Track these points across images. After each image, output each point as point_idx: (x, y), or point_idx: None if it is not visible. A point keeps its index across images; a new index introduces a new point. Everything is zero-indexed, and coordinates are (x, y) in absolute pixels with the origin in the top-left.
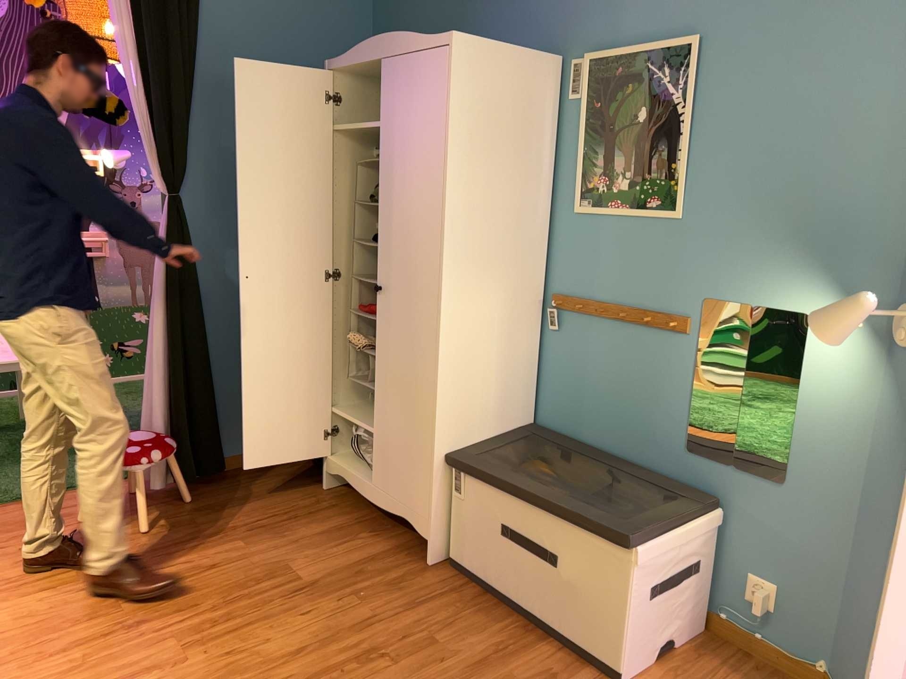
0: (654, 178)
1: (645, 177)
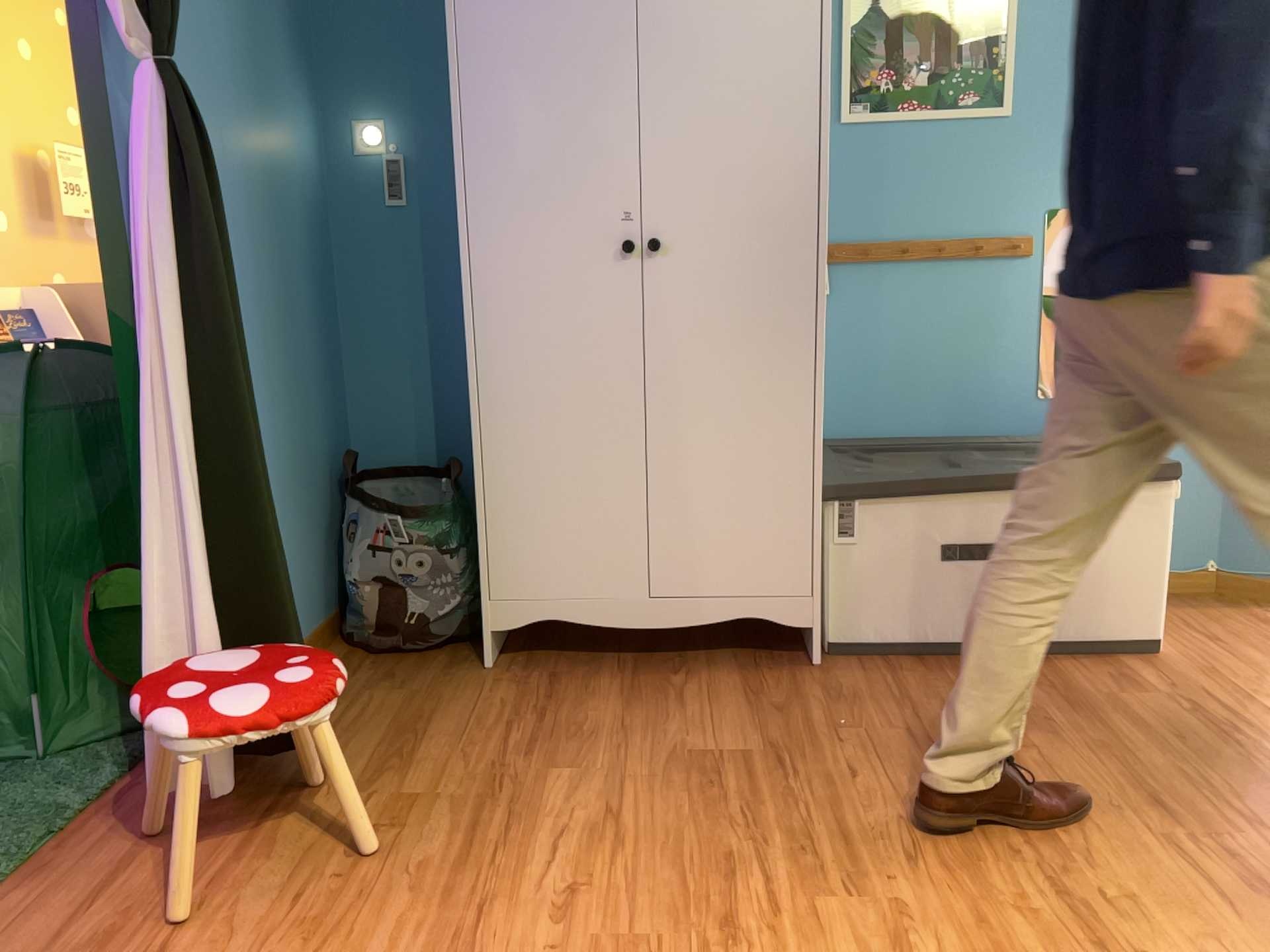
0: (968, 67)
1: (953, 68)
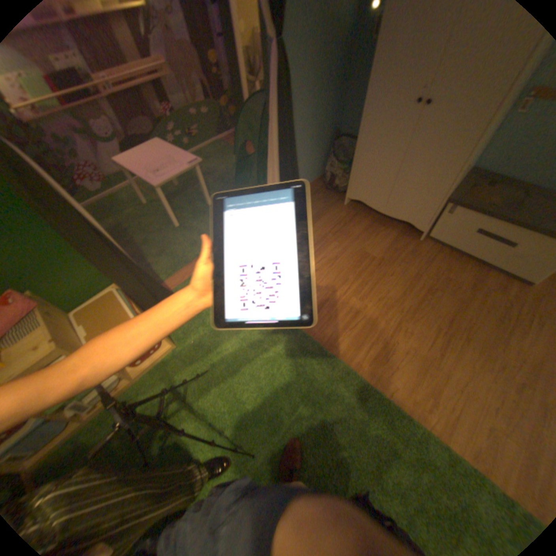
0: None
1: None
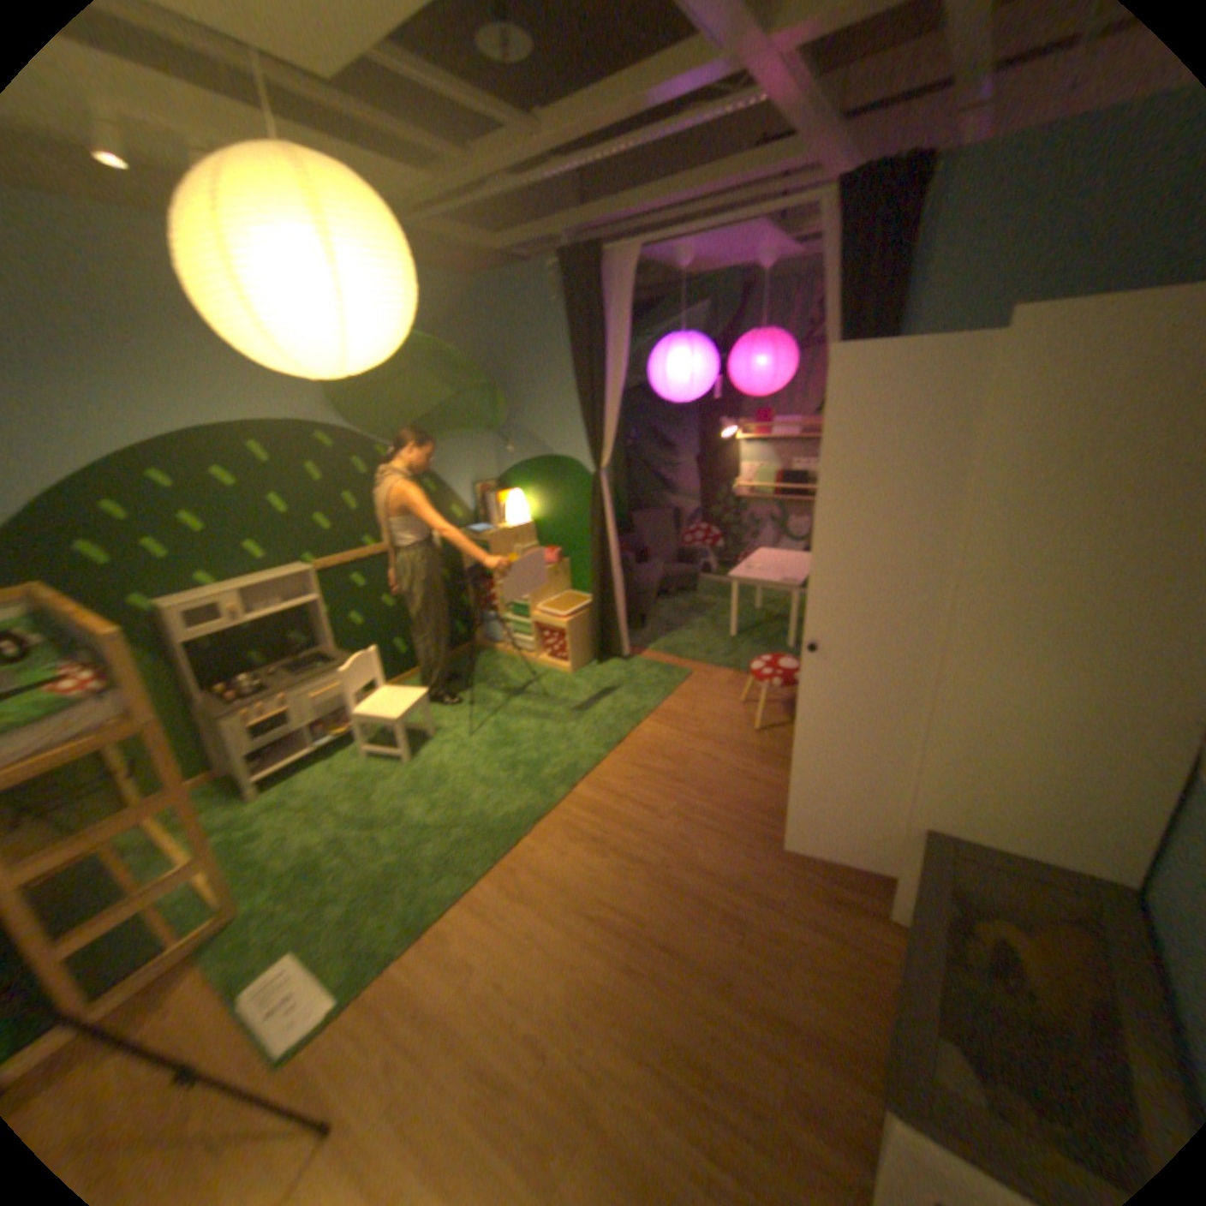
0: None
1: None
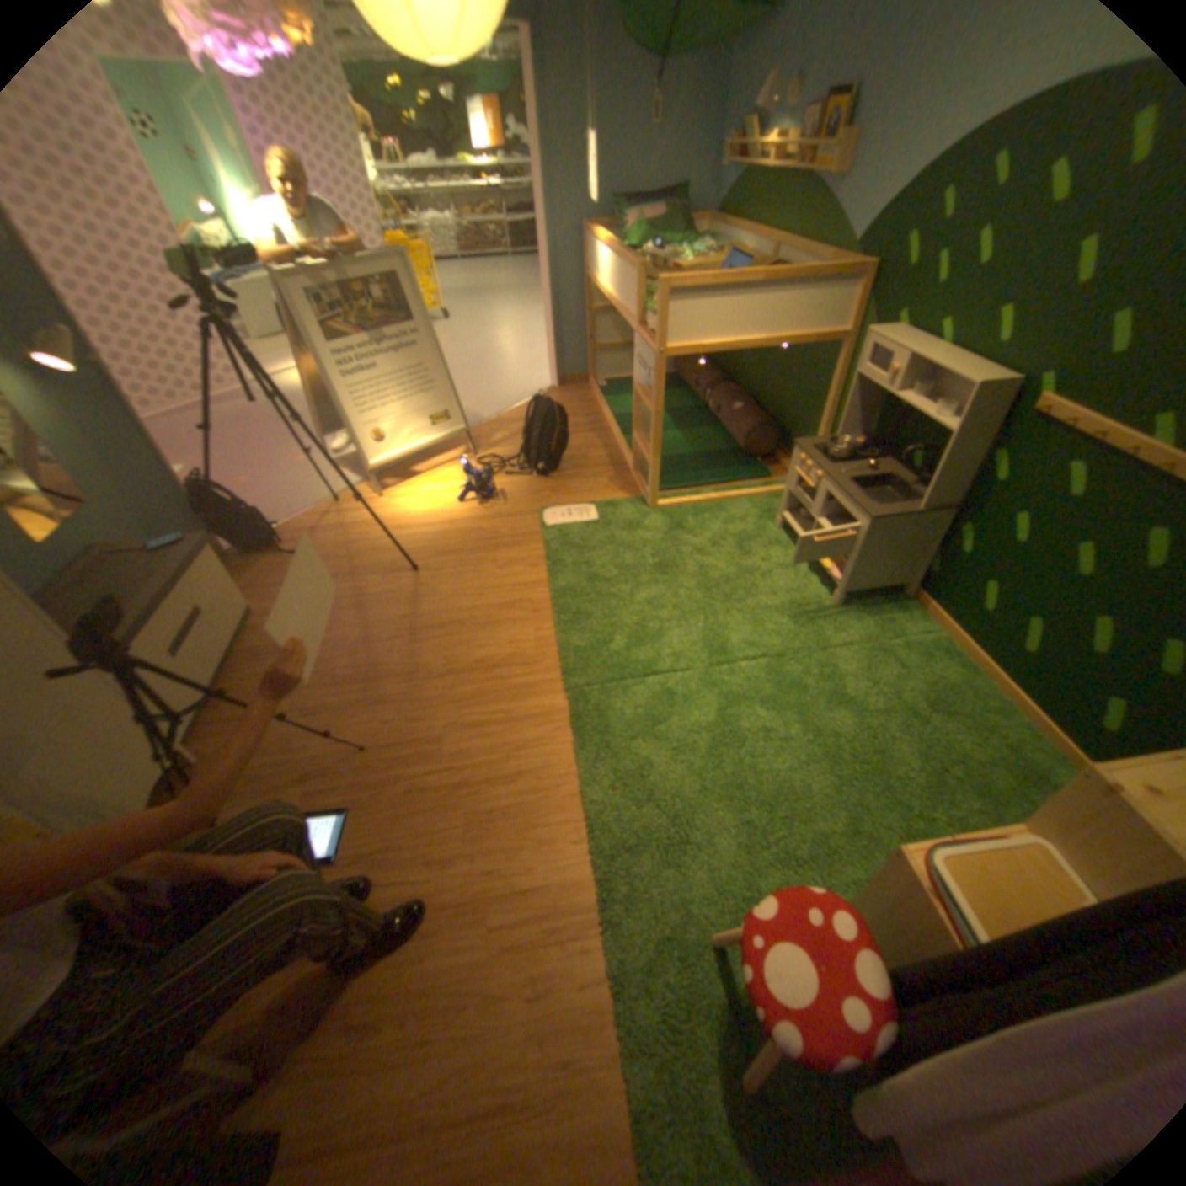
0: None
1: None
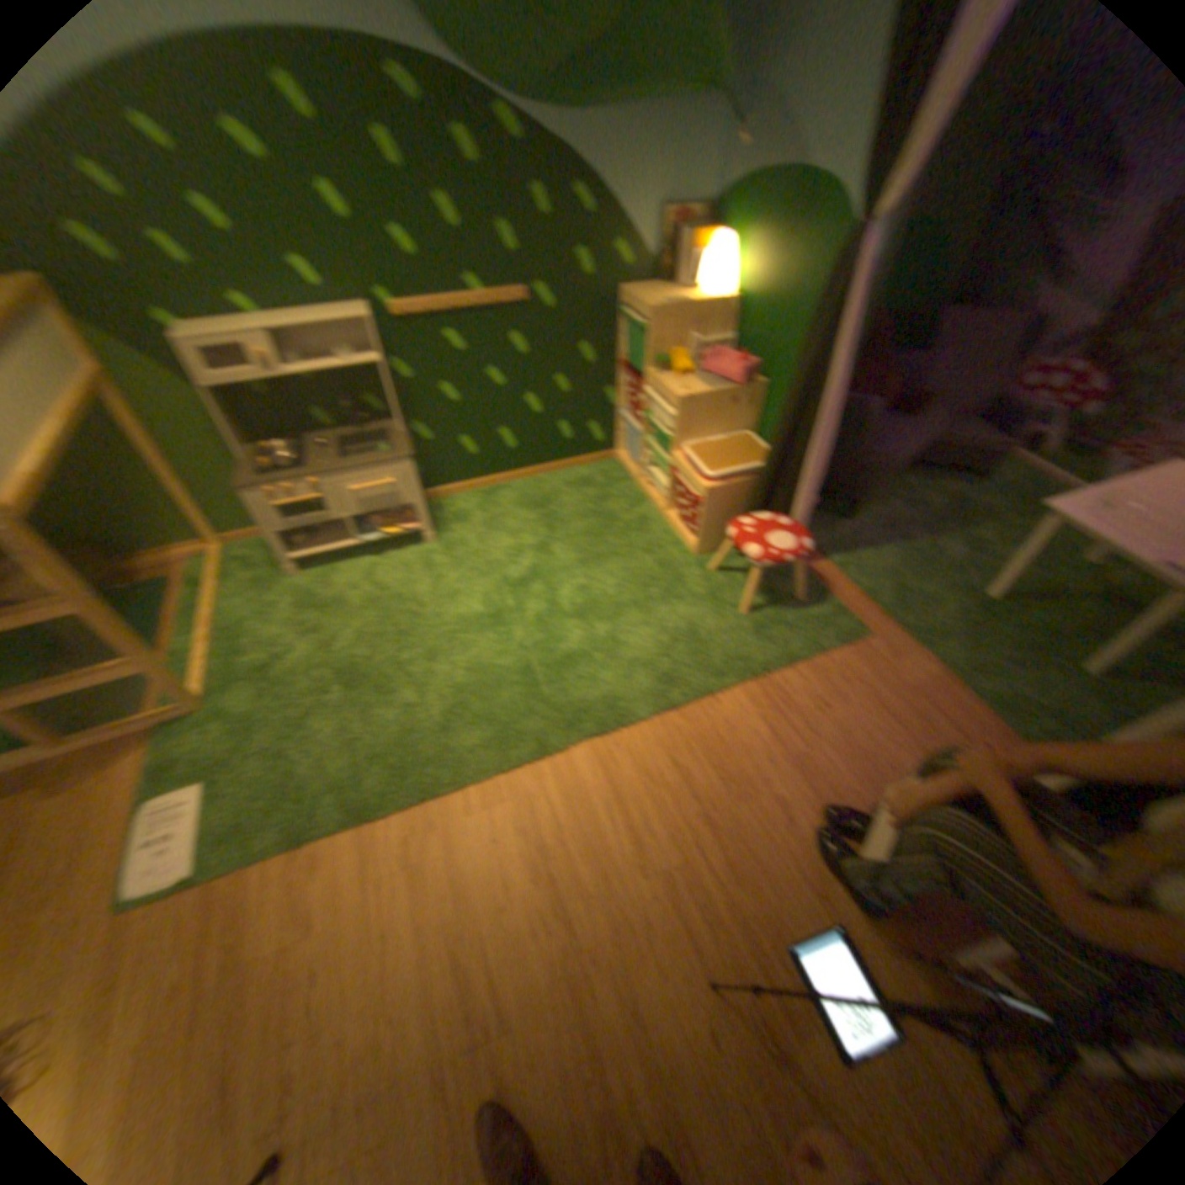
0: None
1: None
